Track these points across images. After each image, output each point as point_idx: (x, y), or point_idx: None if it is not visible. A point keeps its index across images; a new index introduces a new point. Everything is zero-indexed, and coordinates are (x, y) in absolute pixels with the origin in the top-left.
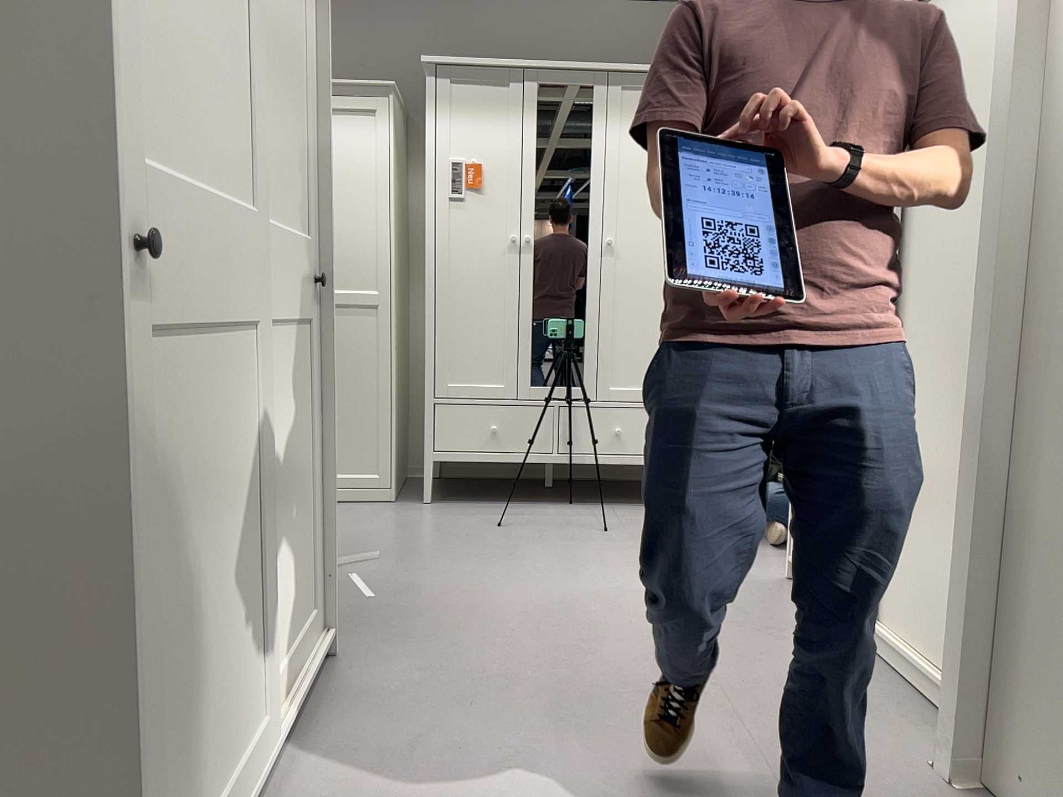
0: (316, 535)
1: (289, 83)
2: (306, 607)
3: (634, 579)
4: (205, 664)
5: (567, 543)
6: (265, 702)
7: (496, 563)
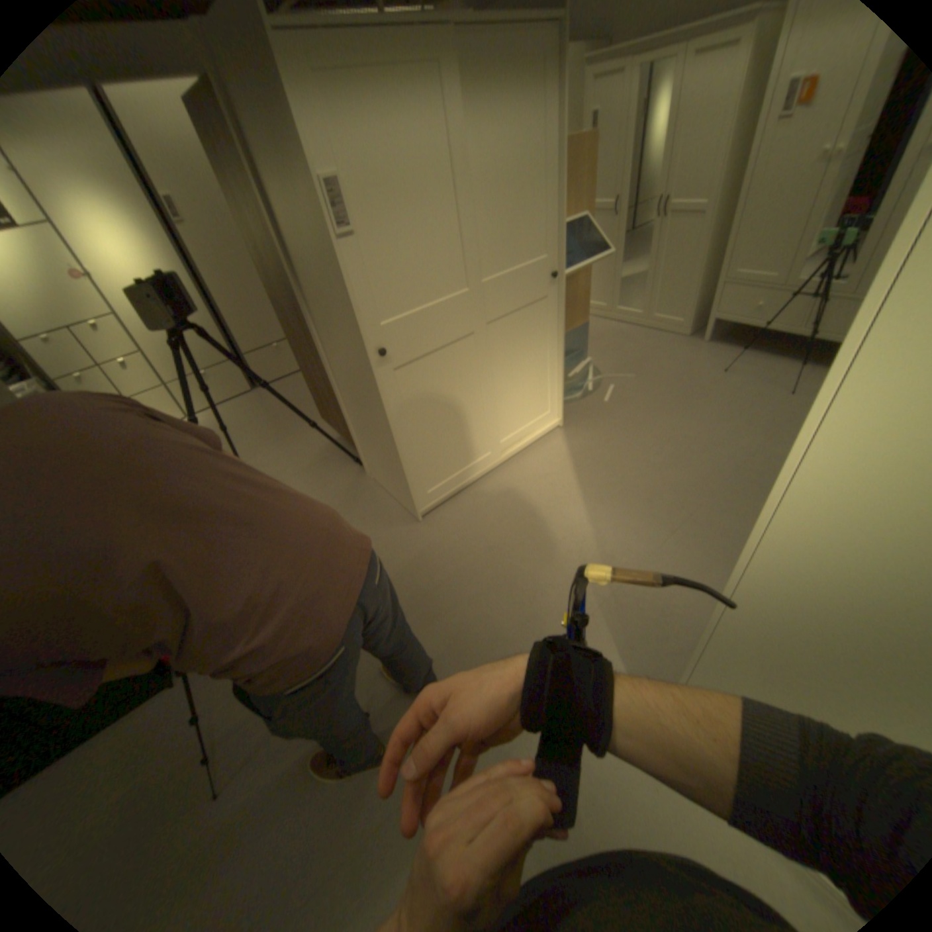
0: (553, 384)
1: (525, 185)
2: (543, 410)
3: (753, 436)
4: (449, 440)
5: (750, 397)
6: (492, 447)
7: (688, 399)
